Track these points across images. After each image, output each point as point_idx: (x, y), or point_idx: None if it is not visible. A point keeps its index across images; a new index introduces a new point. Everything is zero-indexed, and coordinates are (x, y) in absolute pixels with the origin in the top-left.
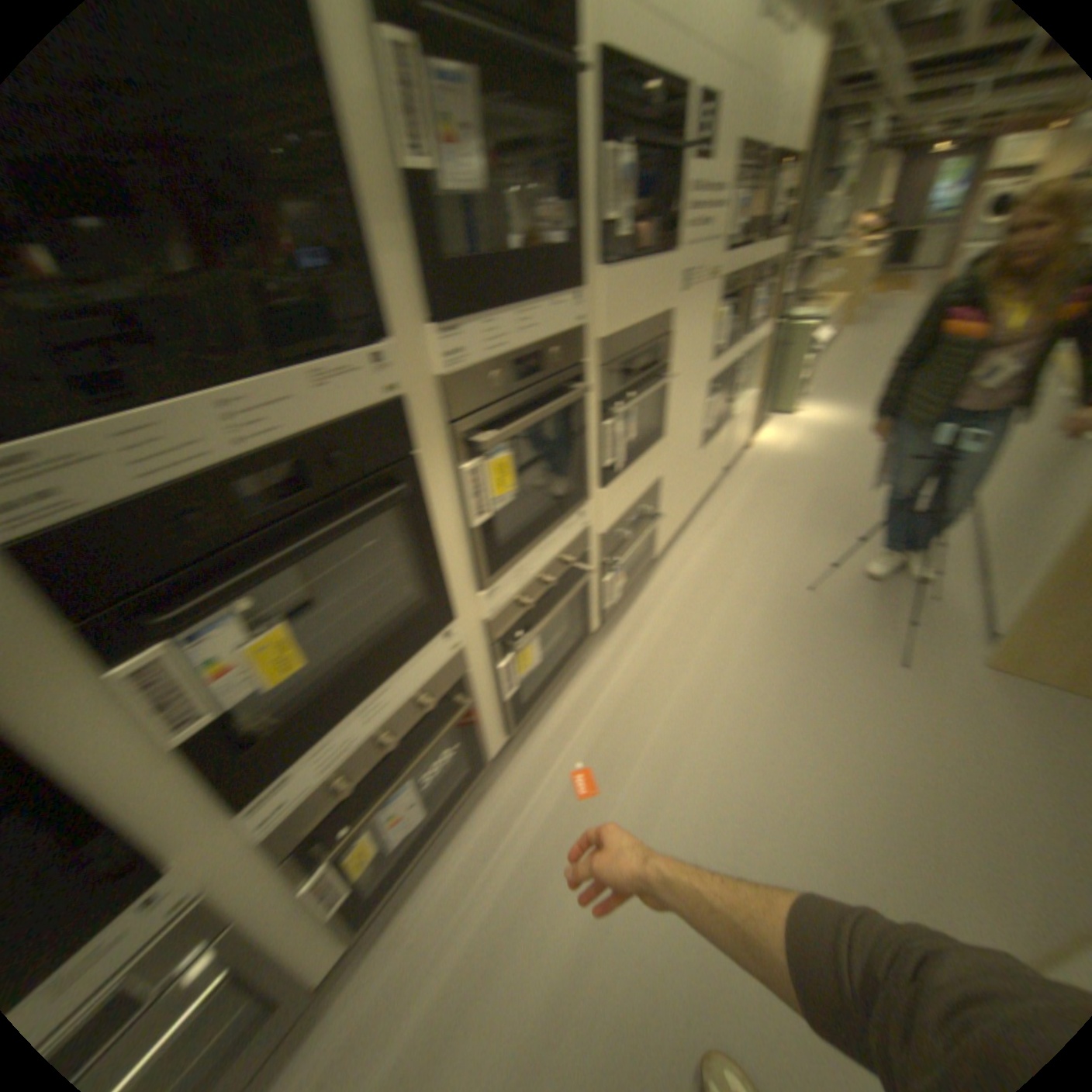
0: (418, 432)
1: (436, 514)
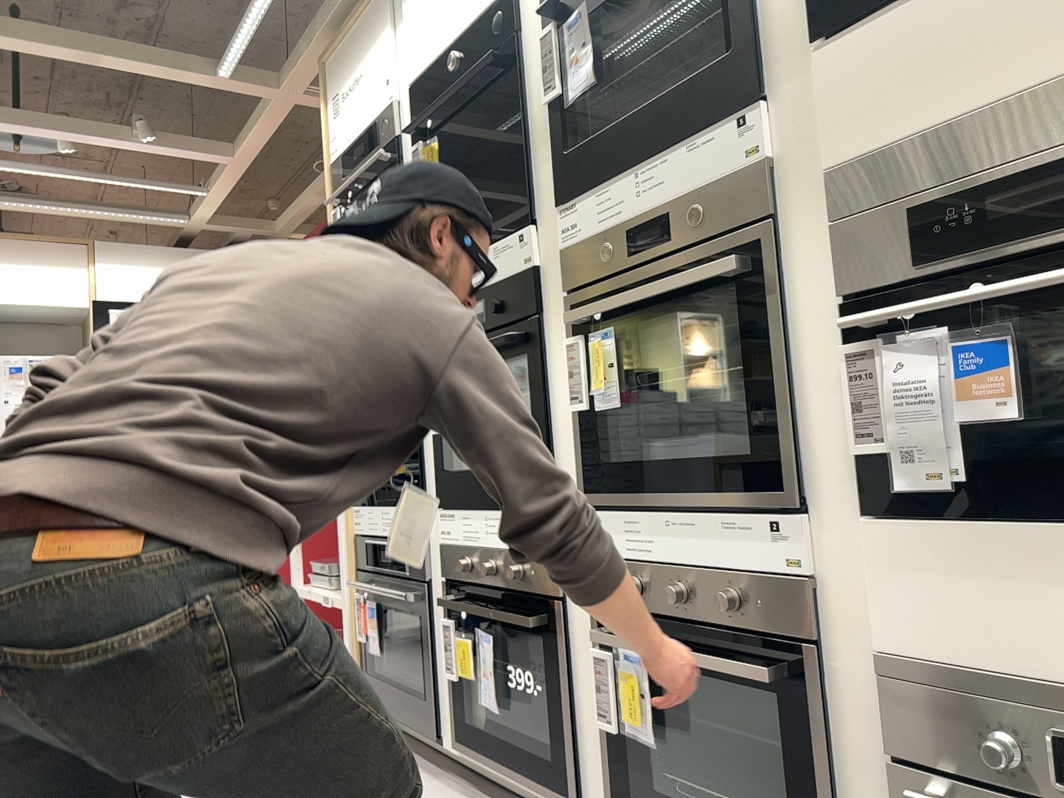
0: (545, 298)
1: (552, 381)
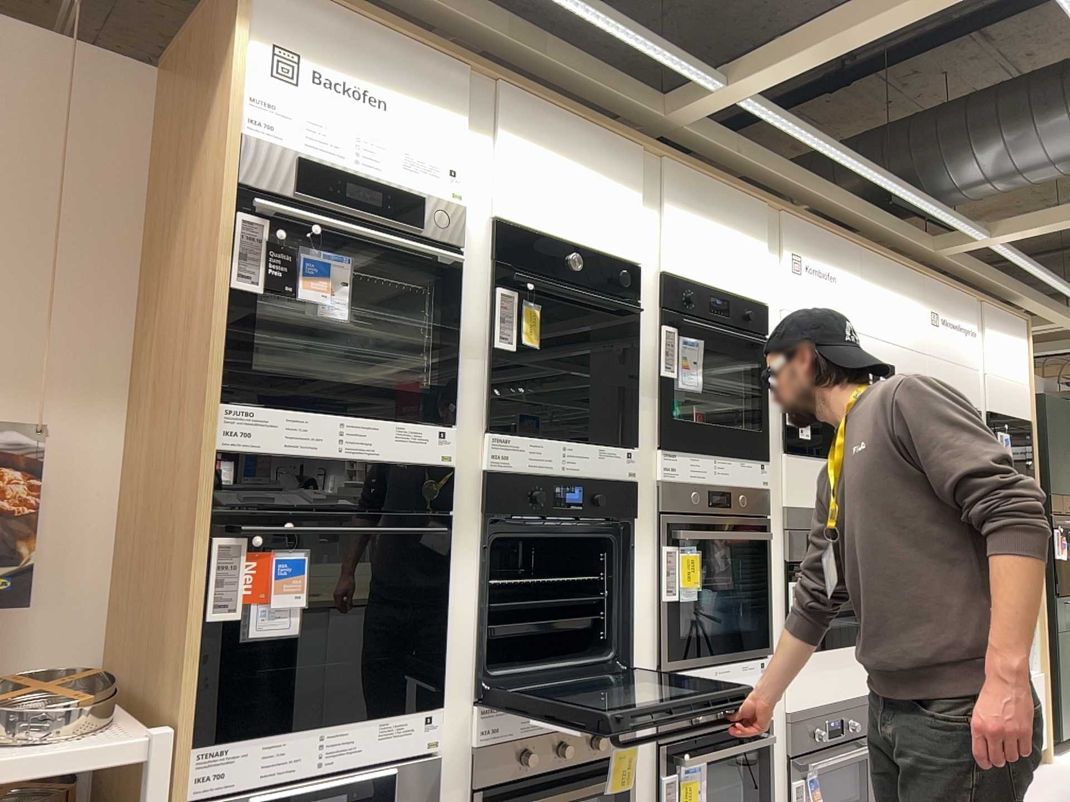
0: (634, 505)
1: (633, 569)
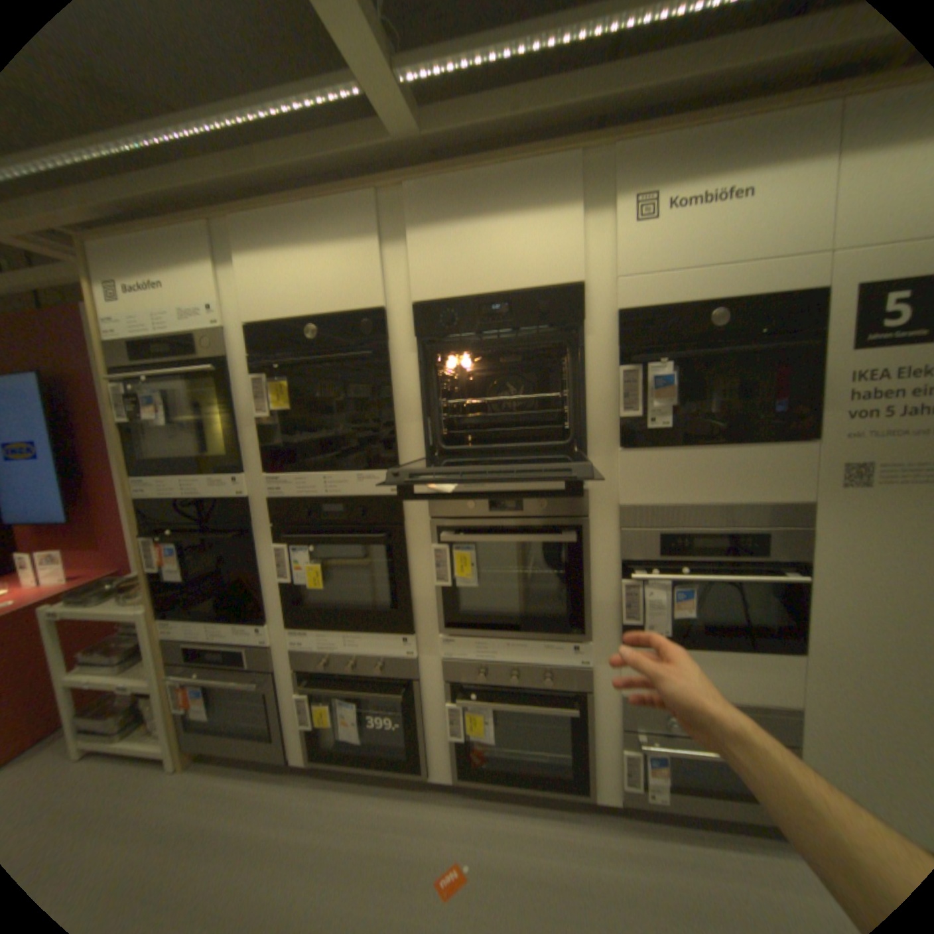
0: (408, 516)
1: (412, 564)
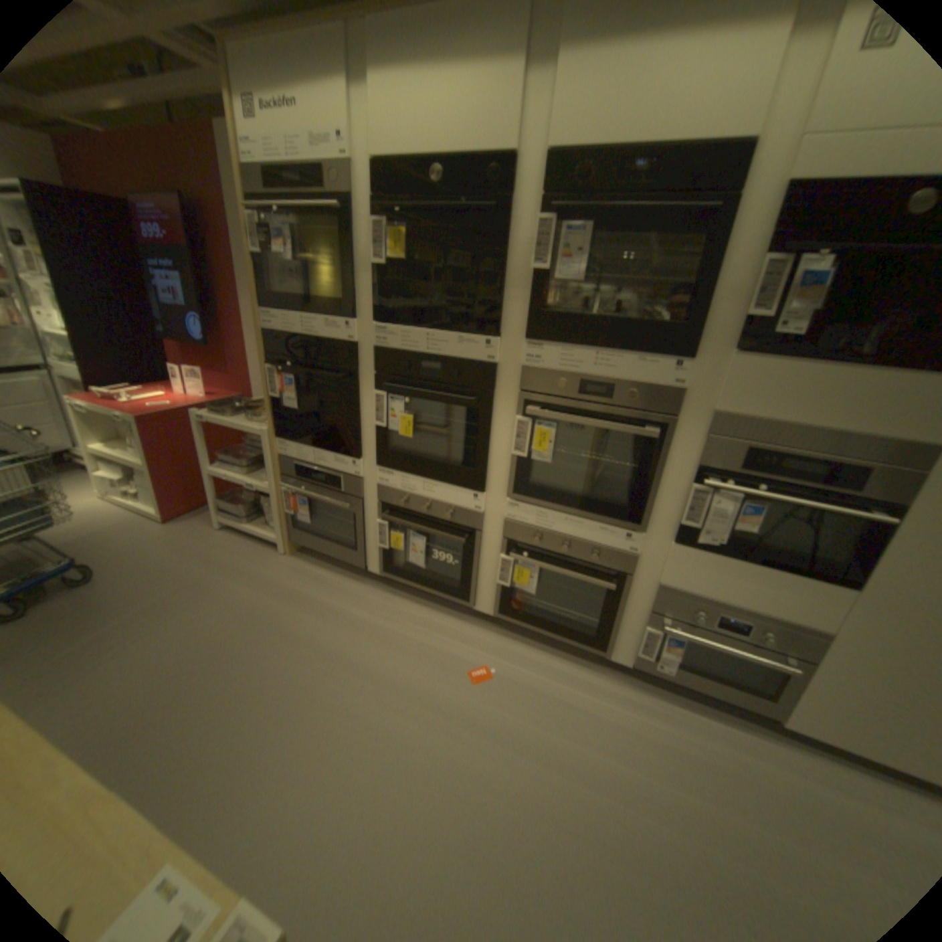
0: (499, 386)
1: (494, 432)
